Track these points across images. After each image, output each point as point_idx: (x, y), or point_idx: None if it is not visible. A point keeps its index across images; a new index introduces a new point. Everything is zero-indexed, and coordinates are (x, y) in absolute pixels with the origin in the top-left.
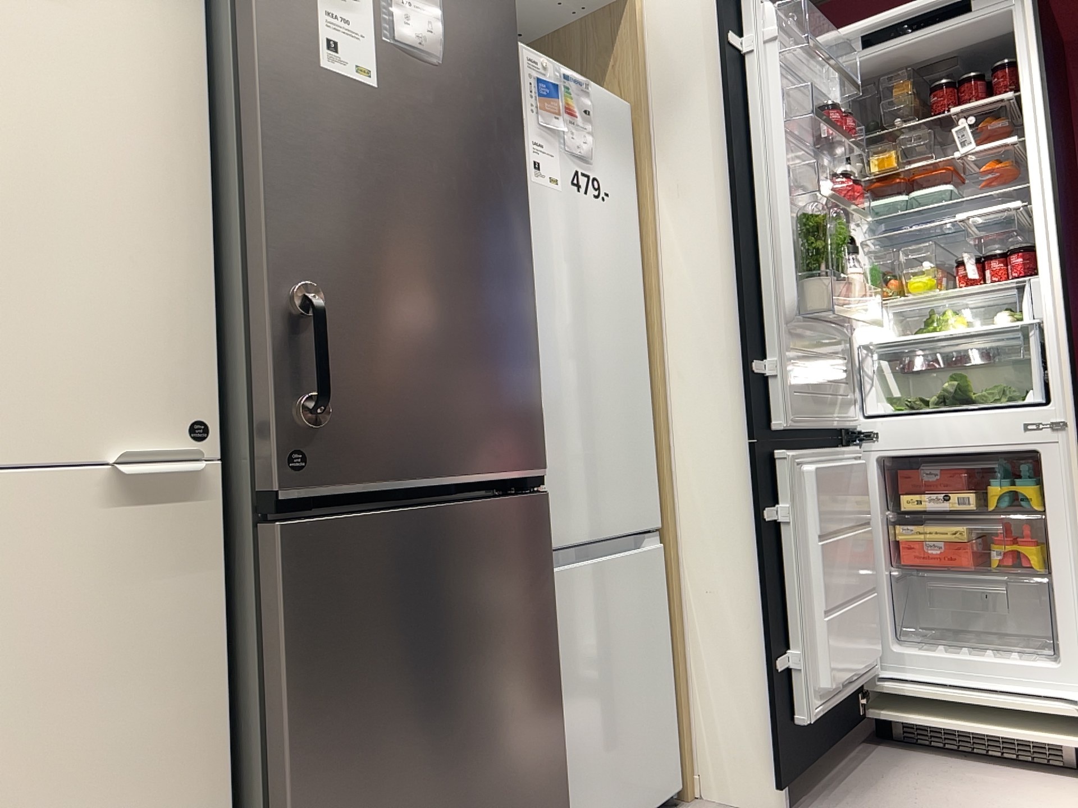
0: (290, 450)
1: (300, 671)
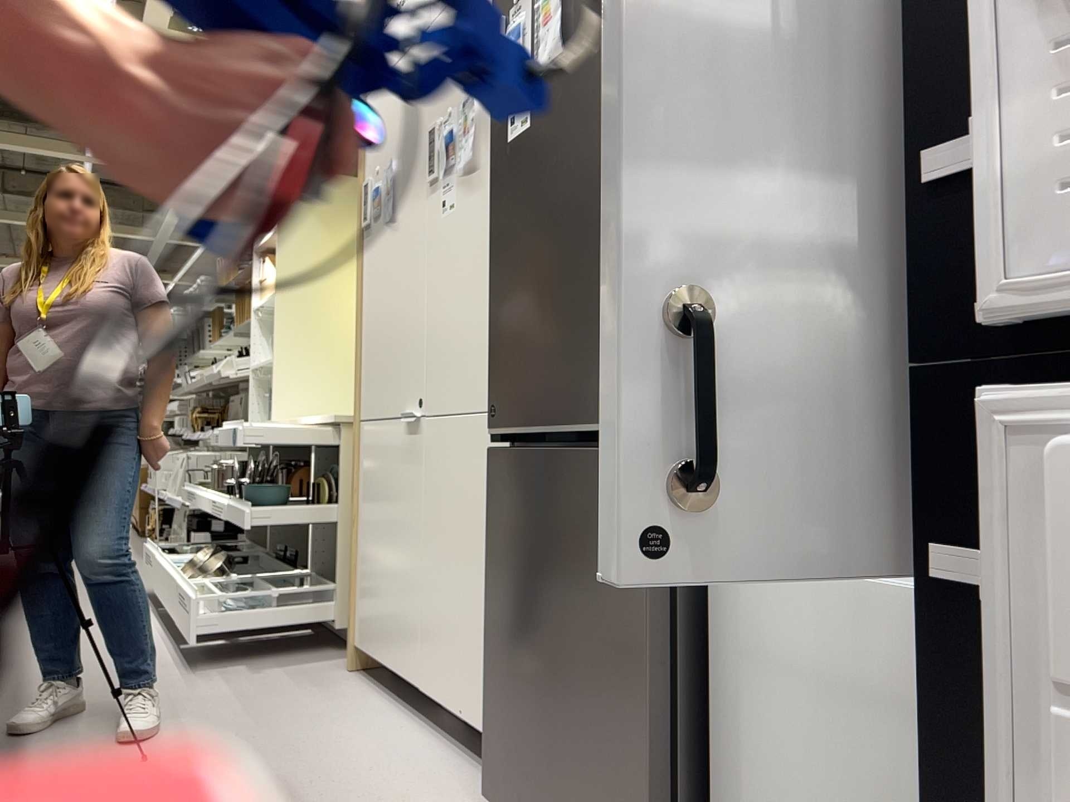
0: (493, 404)
1: (491, 541)
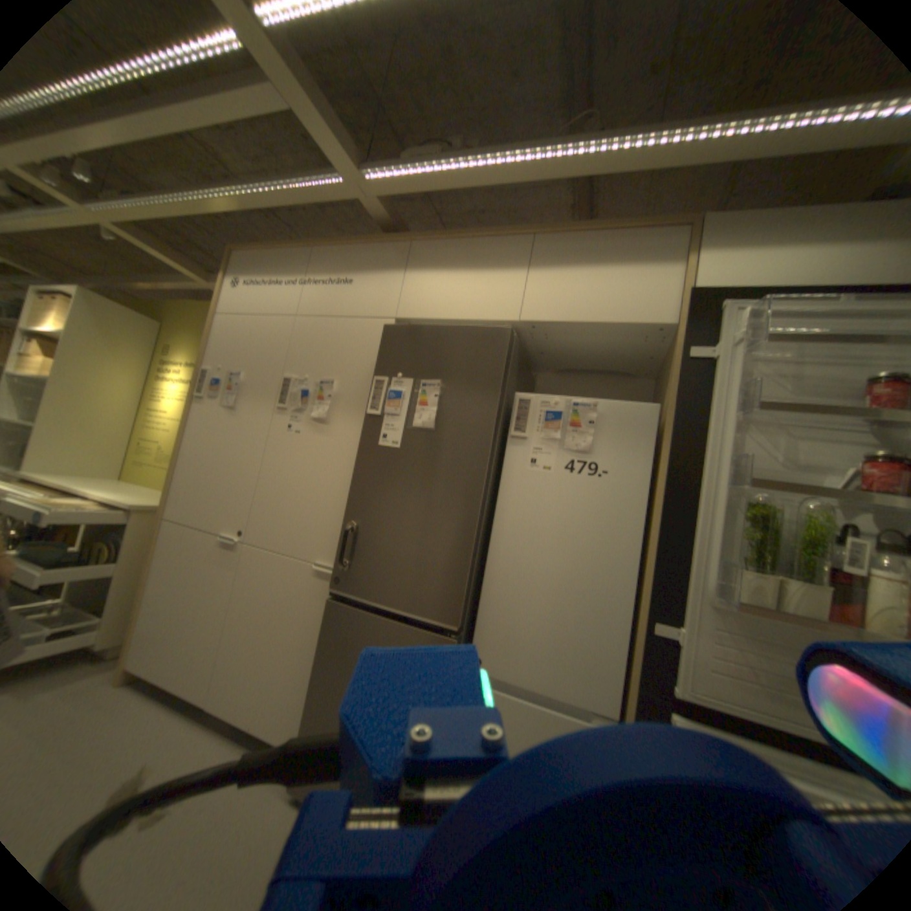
0: (338, 576)
1: (322, 650)
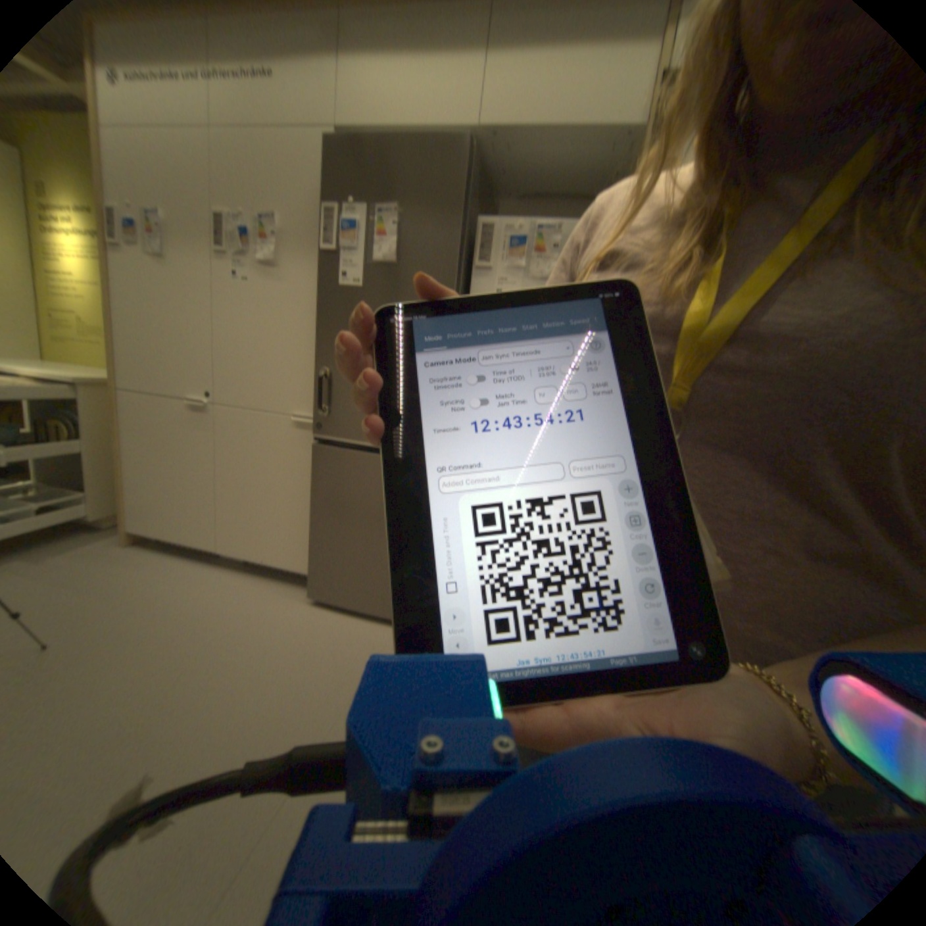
0: (318, 423)
1: (316, 489)
